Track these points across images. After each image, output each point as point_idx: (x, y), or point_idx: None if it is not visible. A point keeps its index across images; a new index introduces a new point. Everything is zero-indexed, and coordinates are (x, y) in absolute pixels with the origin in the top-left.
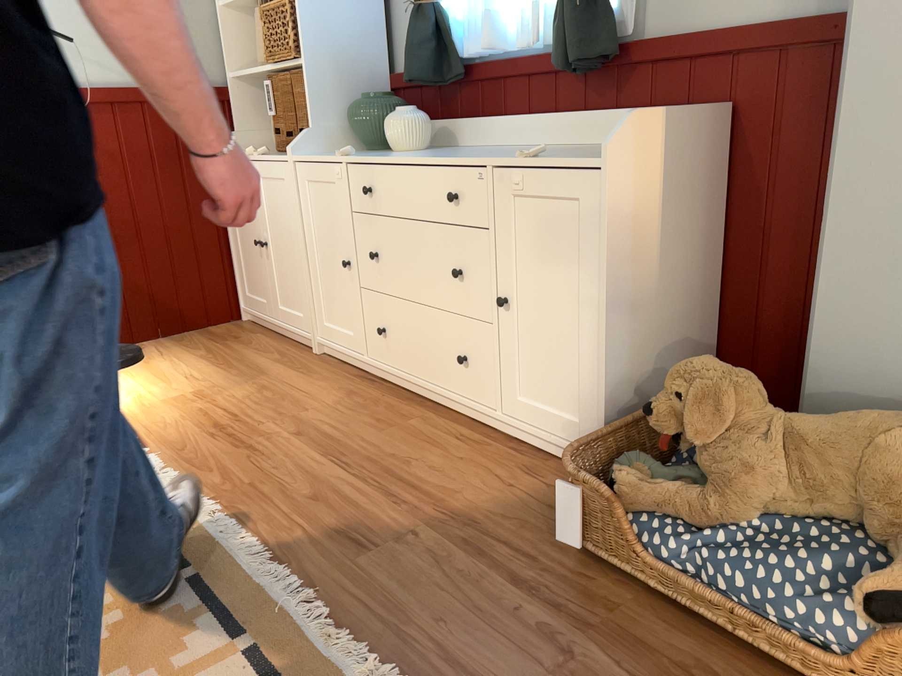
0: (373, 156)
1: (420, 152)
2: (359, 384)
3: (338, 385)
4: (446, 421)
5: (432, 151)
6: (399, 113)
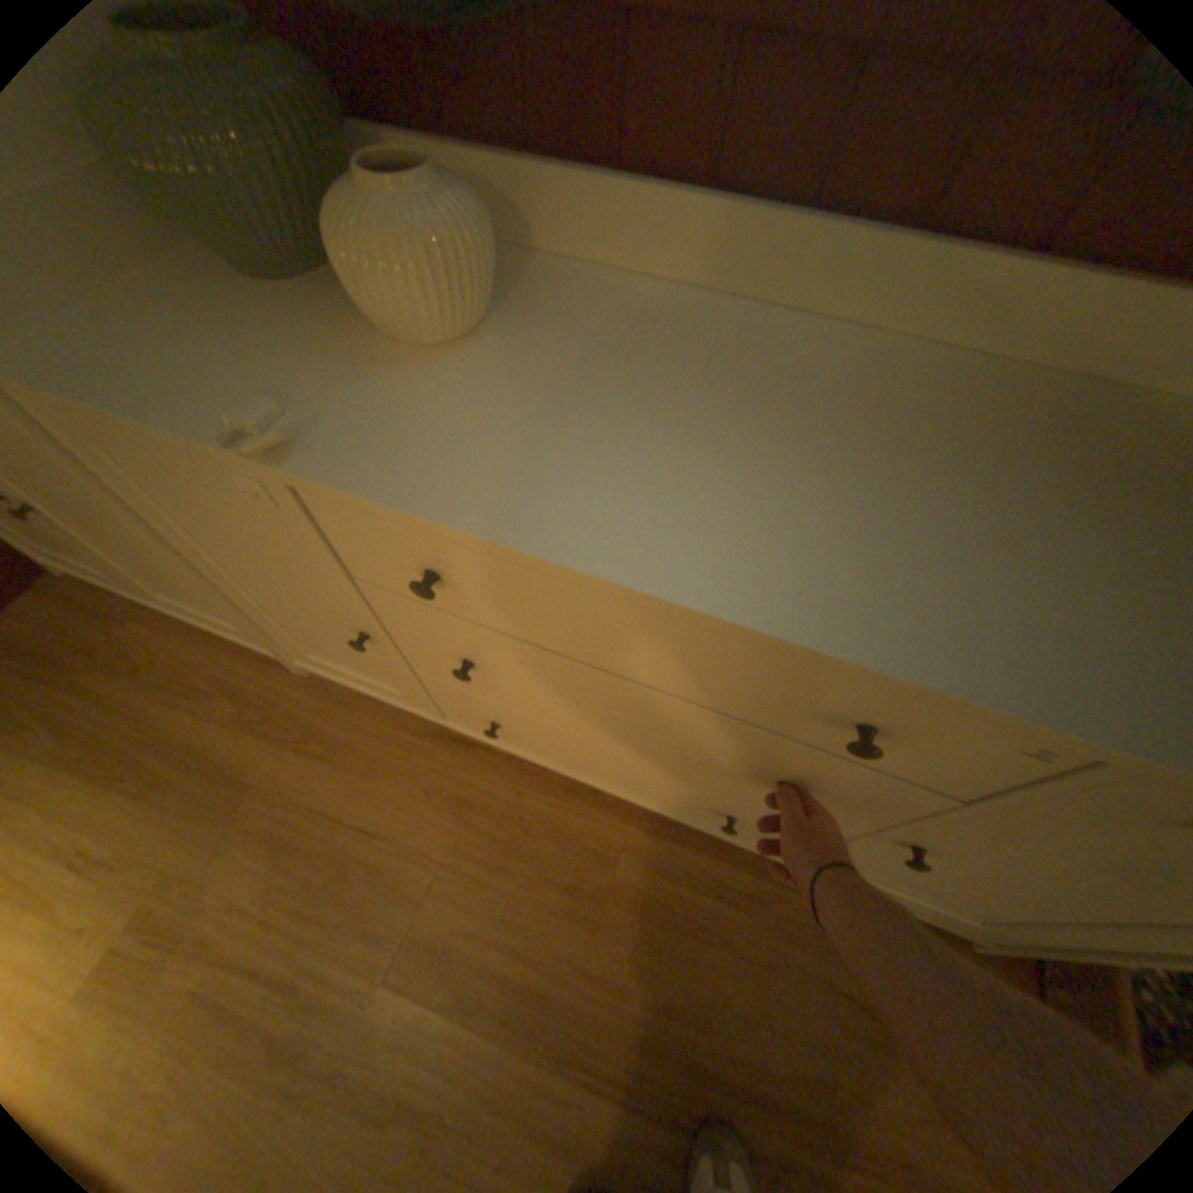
0: (395, 448)
1: (517, 363)
2: (453, 765)
3: (419, 781)
4: (671, 844)
5: (536, 336)
6: (395, 196)
